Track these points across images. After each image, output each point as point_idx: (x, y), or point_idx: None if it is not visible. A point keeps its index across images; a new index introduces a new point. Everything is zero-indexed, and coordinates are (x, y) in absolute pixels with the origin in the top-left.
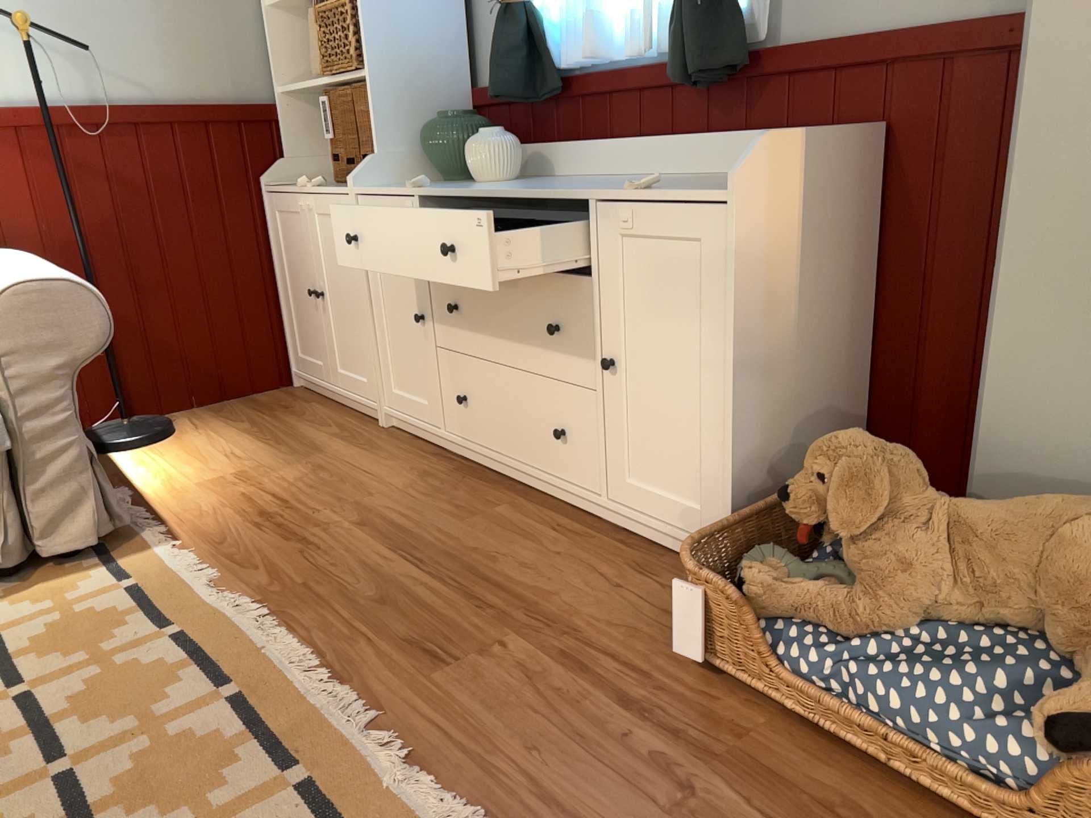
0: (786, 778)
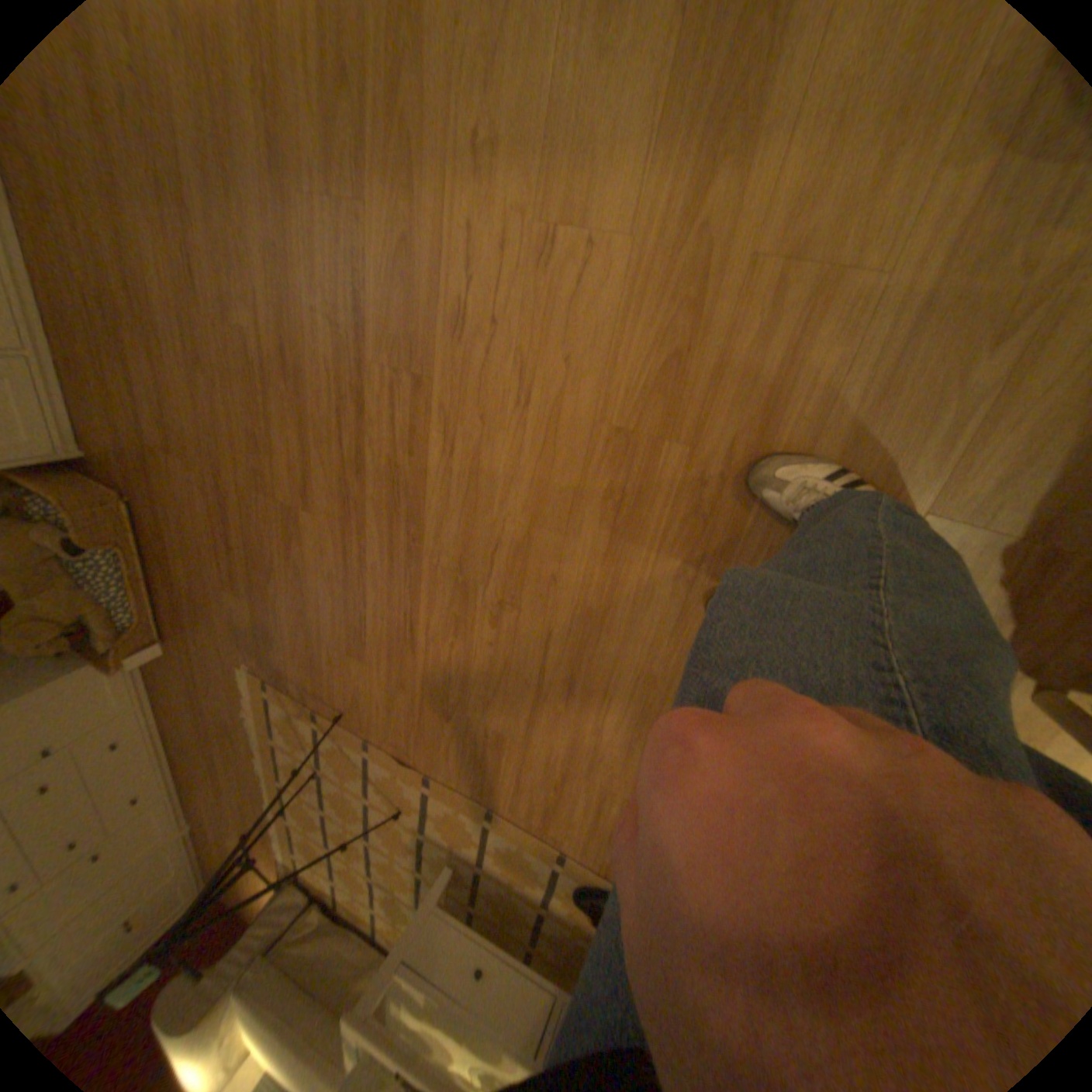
0: (161, 604)
